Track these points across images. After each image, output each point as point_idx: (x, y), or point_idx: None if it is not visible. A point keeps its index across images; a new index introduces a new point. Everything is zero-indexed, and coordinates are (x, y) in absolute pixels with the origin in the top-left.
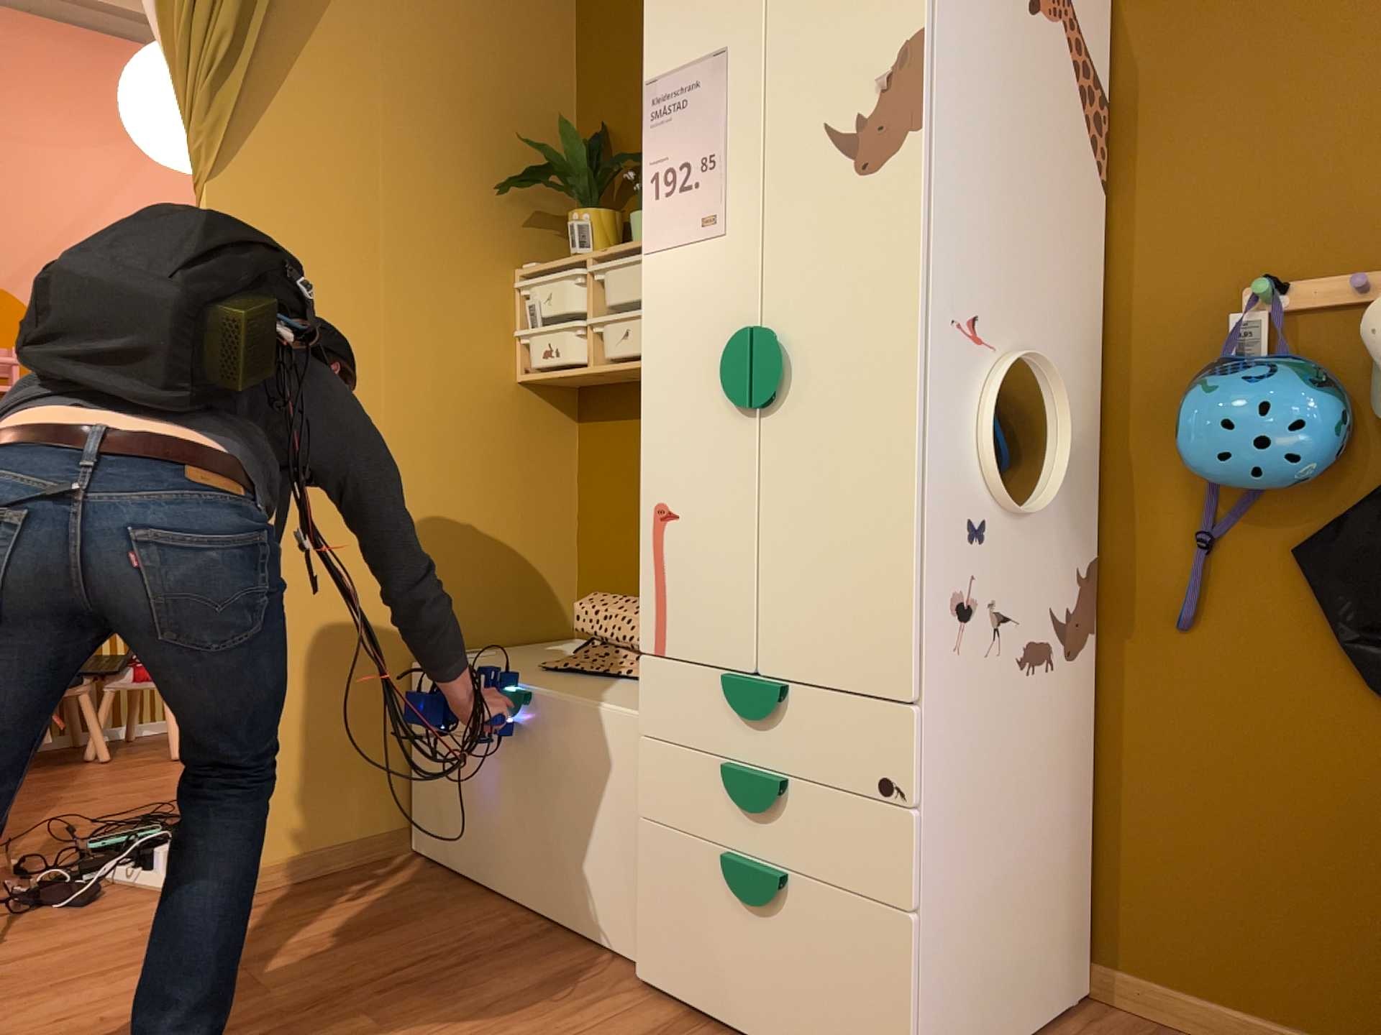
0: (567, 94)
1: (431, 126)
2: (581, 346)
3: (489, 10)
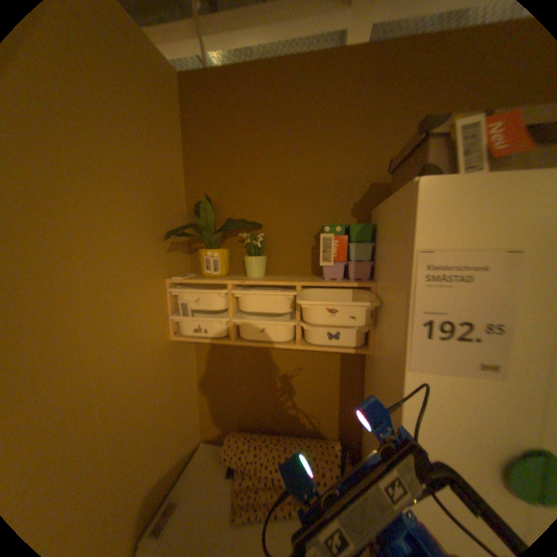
0: (182, 172)
1: (113, 197)
2: (223, 326)
3: (141, 114)
